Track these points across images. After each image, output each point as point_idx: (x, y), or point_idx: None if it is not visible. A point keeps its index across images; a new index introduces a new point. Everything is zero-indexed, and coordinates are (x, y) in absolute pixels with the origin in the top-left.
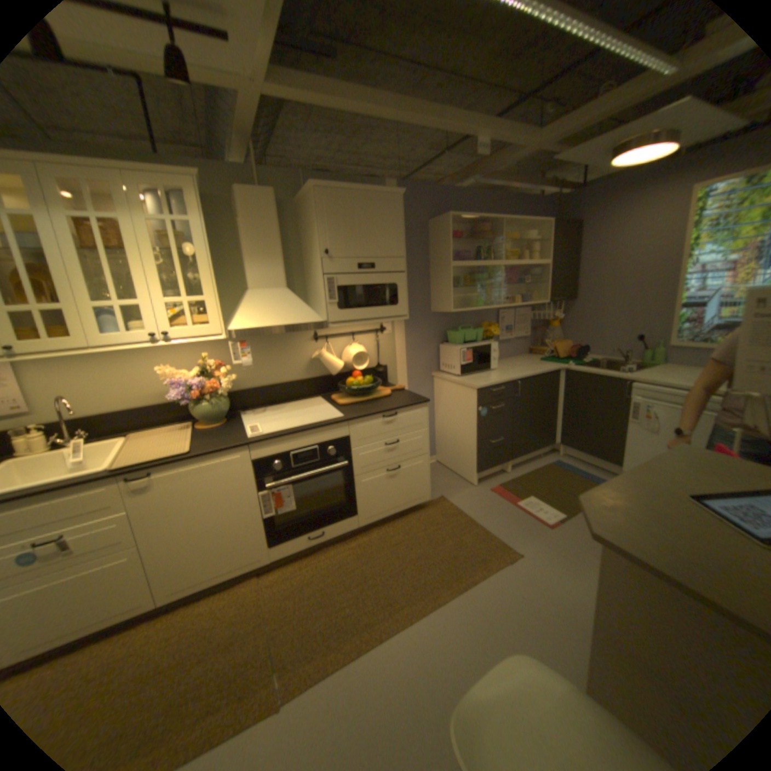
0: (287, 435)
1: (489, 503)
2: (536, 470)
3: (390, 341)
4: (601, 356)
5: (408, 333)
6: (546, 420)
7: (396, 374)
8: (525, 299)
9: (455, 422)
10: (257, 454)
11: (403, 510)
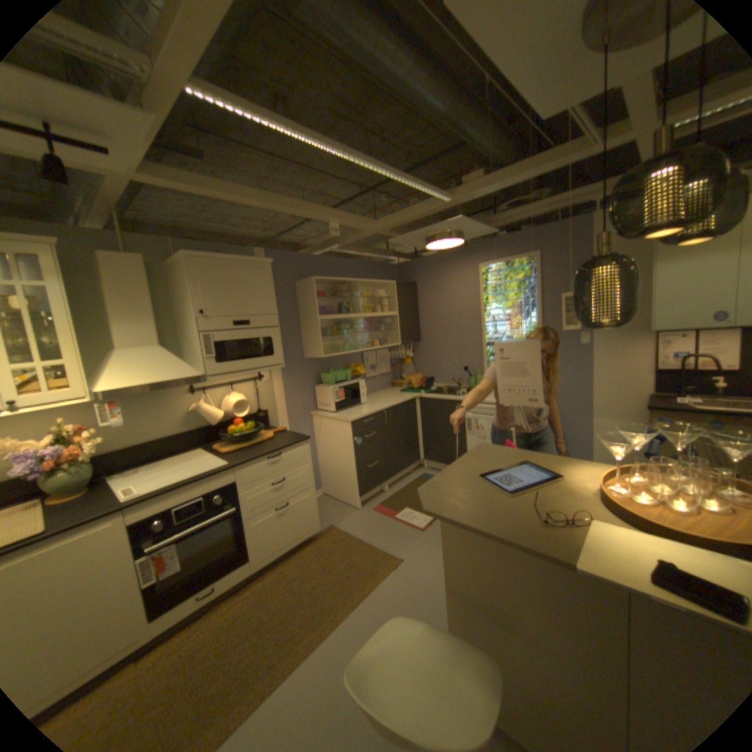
0: (168, 492)
1: (372, 522)
2: (407, 485)
3: (269, 386)
4: (443, 384)
5: (285, 378)
6: (410, 441)
7: (277, 416)
8: (382, 343)
9: (336, 454)
10: (133, 518)
11: (294, 546)
